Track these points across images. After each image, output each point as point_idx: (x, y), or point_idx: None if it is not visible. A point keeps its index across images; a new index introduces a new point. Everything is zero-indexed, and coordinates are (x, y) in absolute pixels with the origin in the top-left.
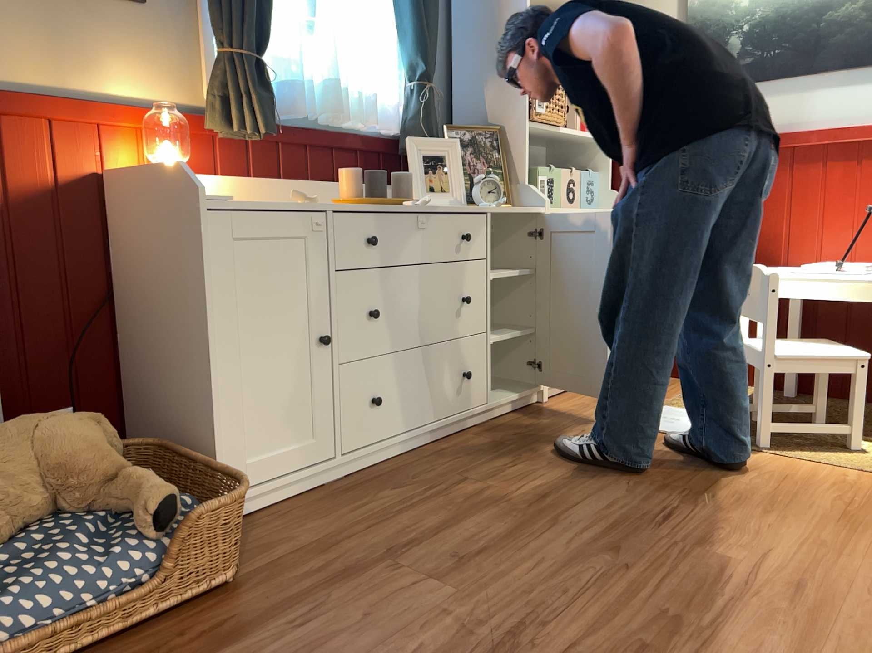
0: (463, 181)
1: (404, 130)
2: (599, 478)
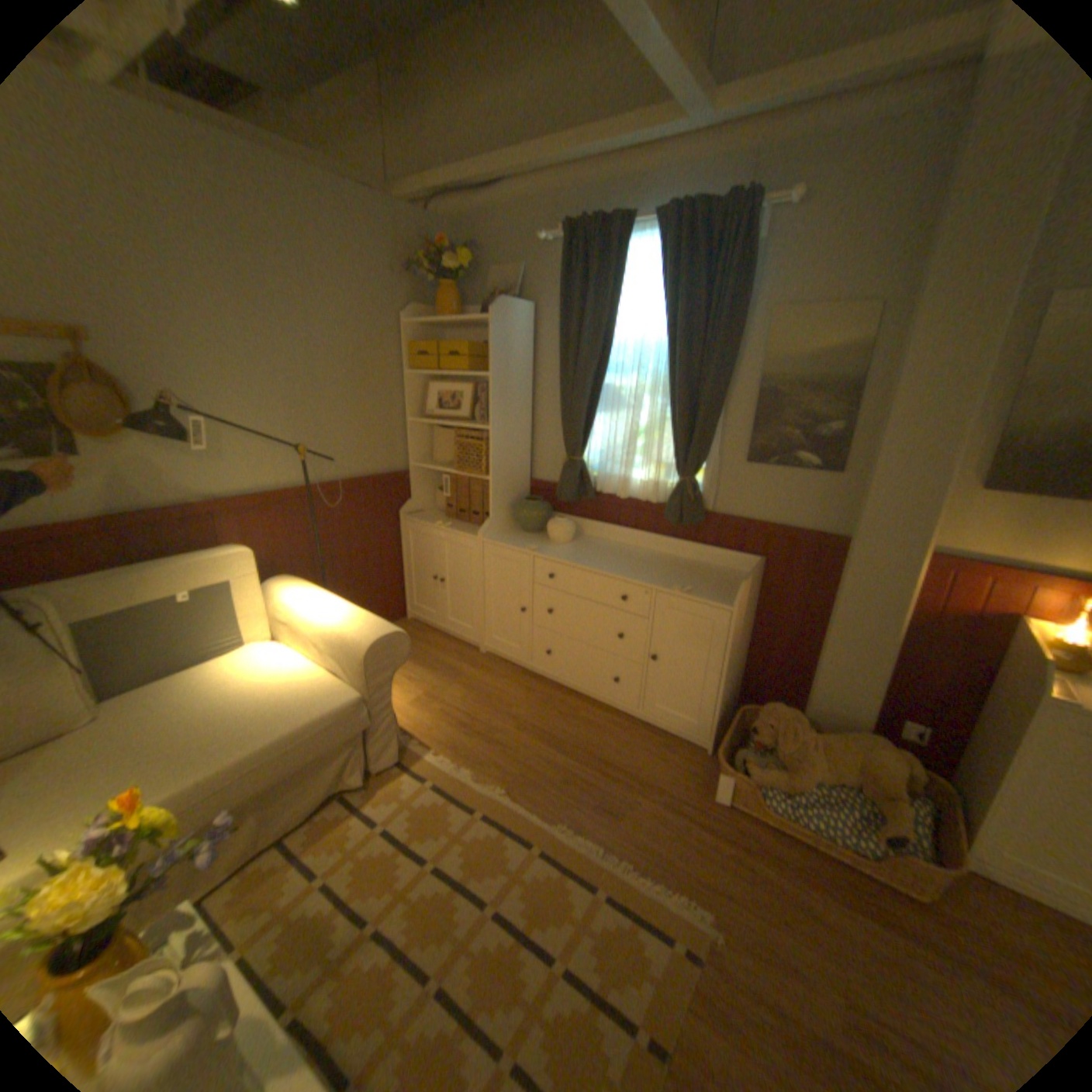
0: None
1: None
2: None
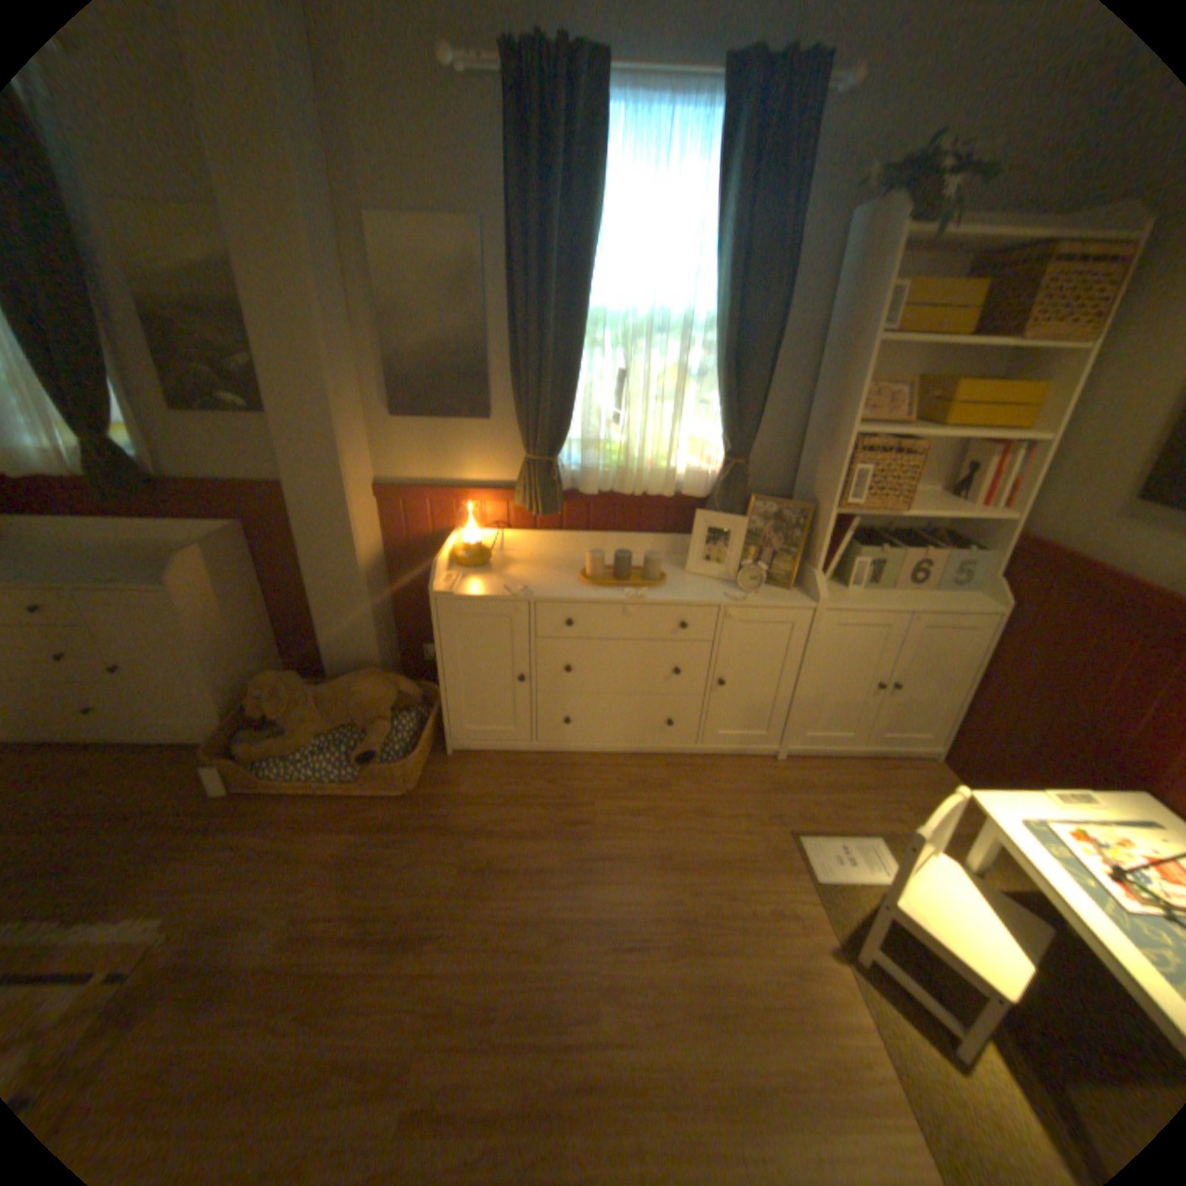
0: (738, 560)
1: (711, 496)
2: (665, 875)
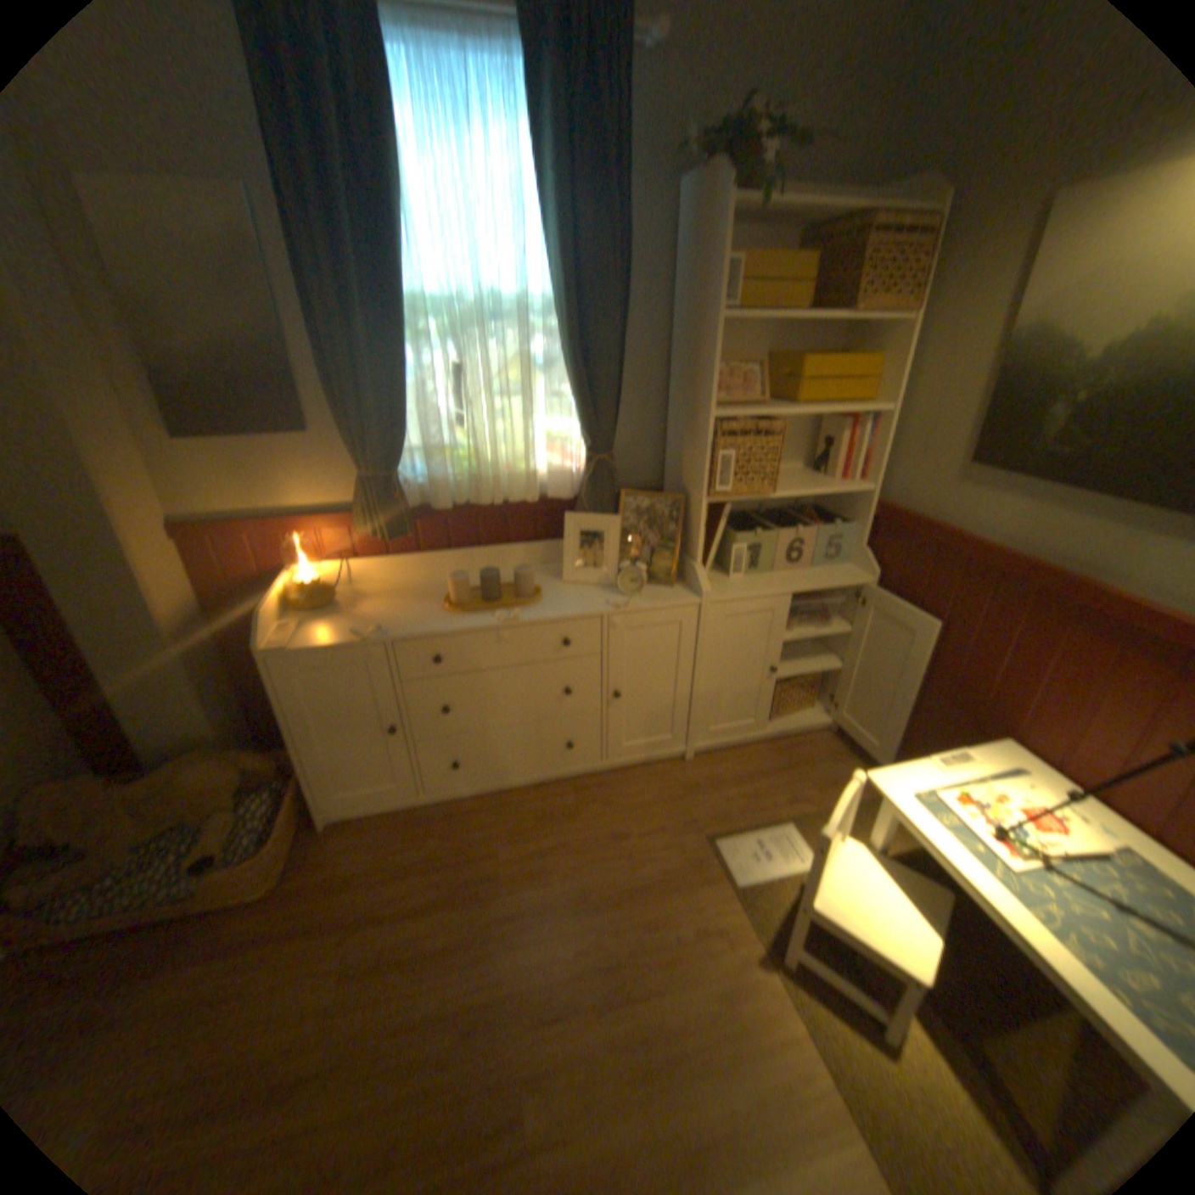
0: (615, 564)
1: (579, 498)
2: (581, 921)
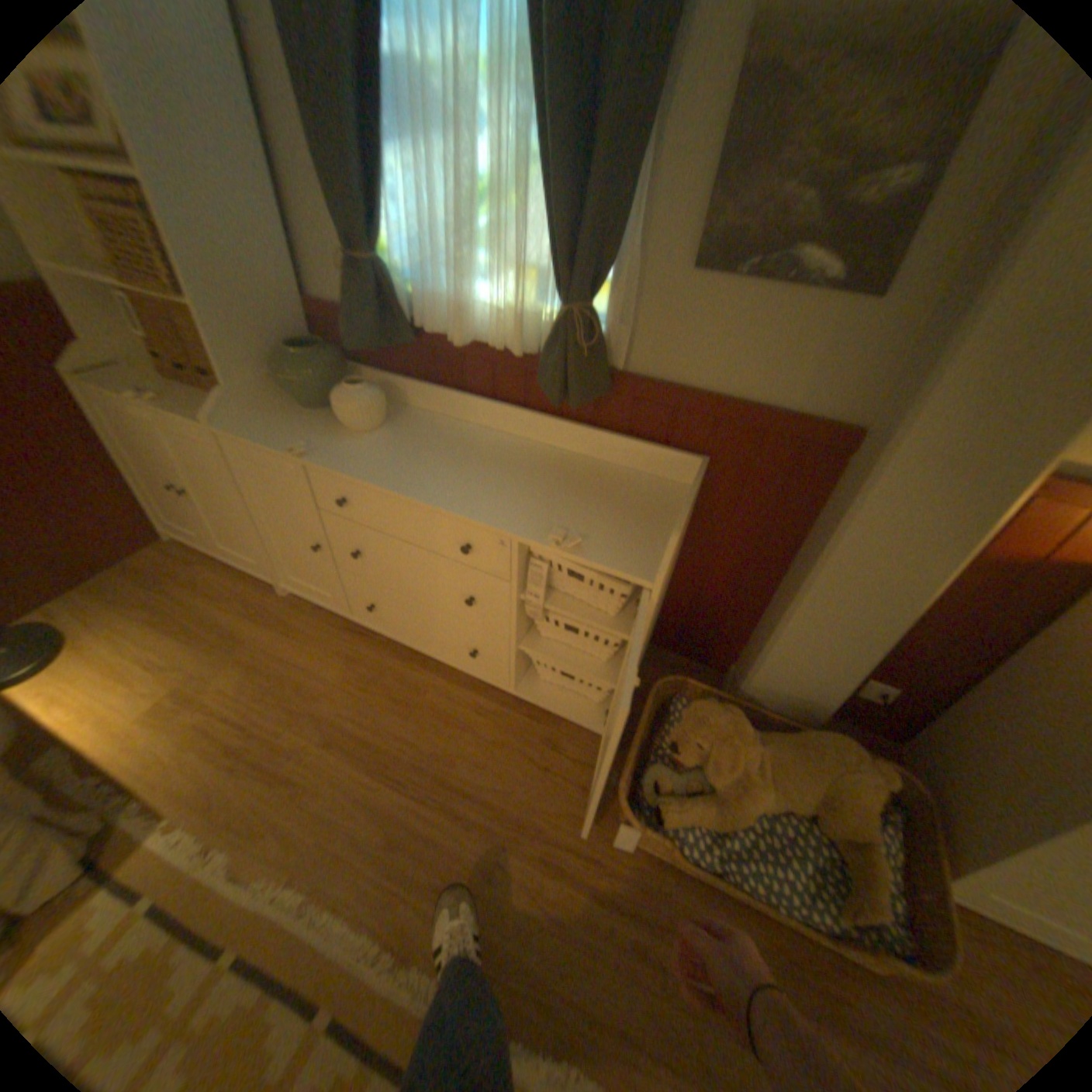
0: None
1: None
2: None
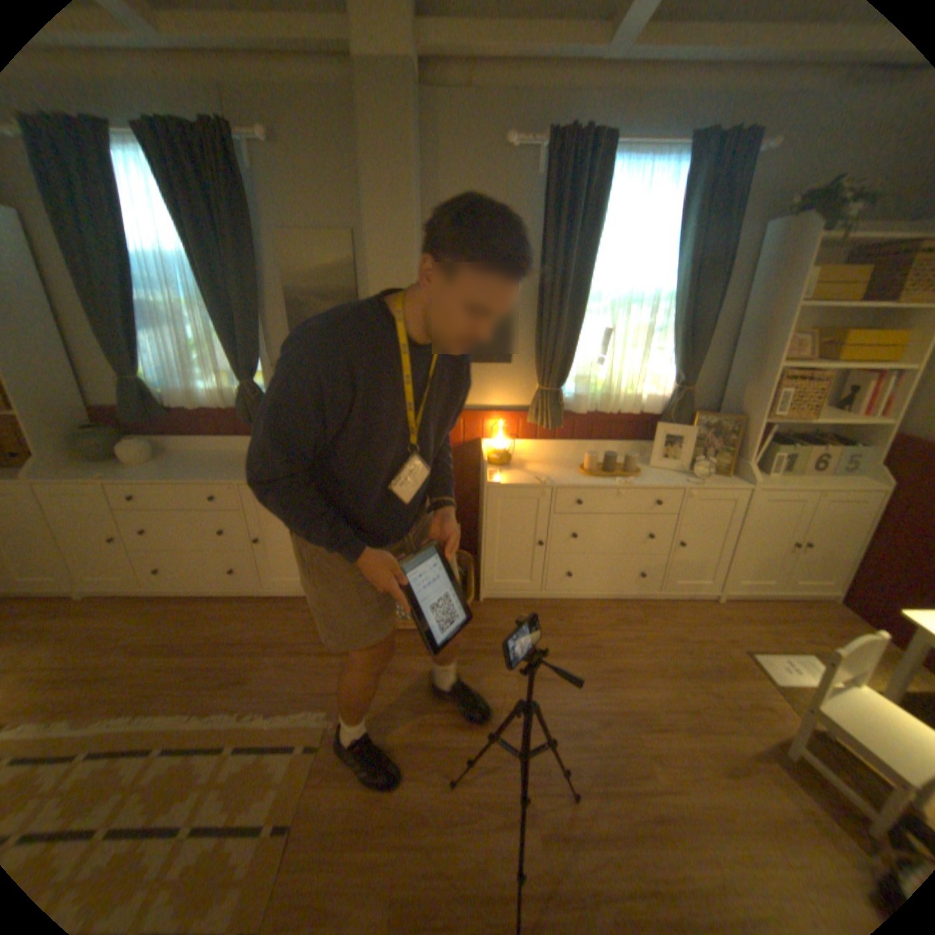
0: (691, 457)
1: (665, 414)
2: (665, 683)
